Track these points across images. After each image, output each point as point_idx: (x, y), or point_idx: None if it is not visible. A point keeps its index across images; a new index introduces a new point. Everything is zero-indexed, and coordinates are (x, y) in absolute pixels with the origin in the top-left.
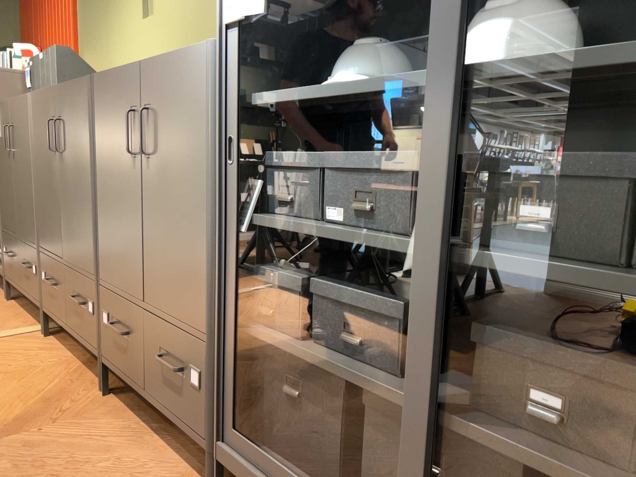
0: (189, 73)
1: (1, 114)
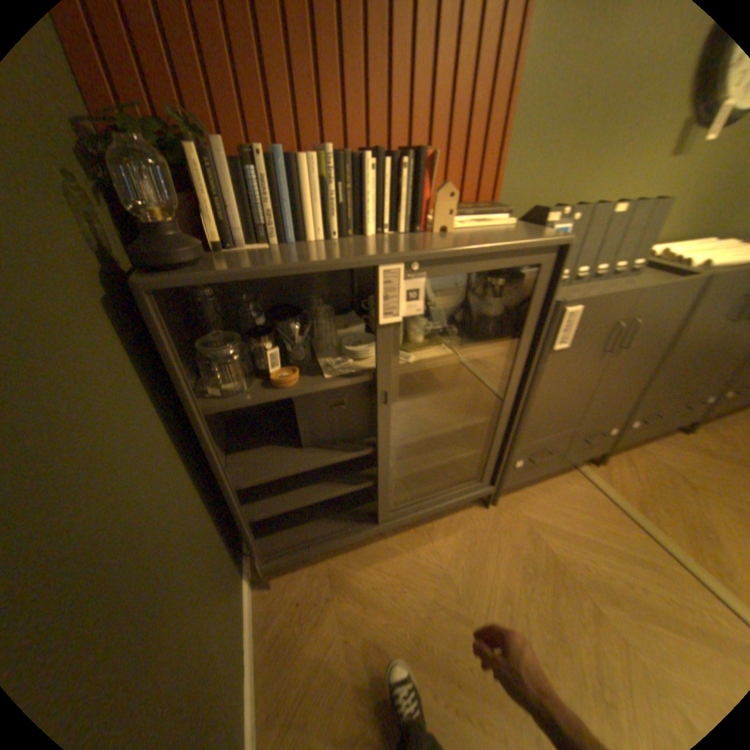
0: None
1: (593, 312)
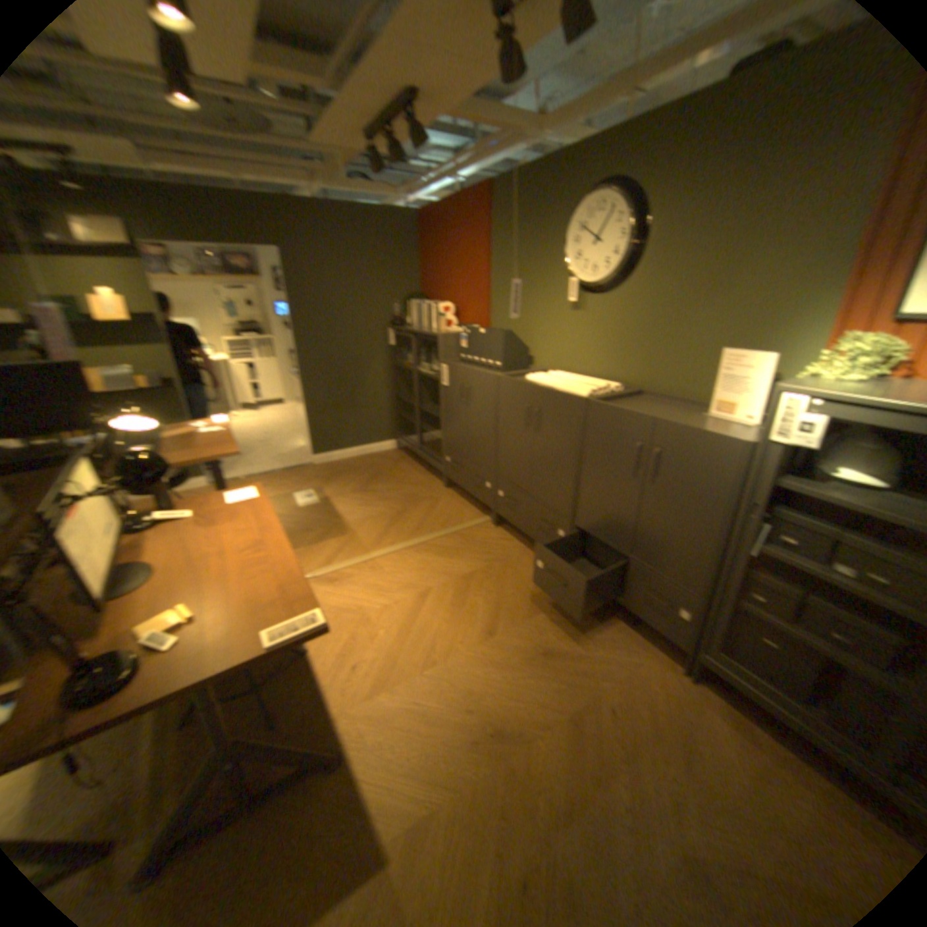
0: (717, 451)
1: (450, 371)
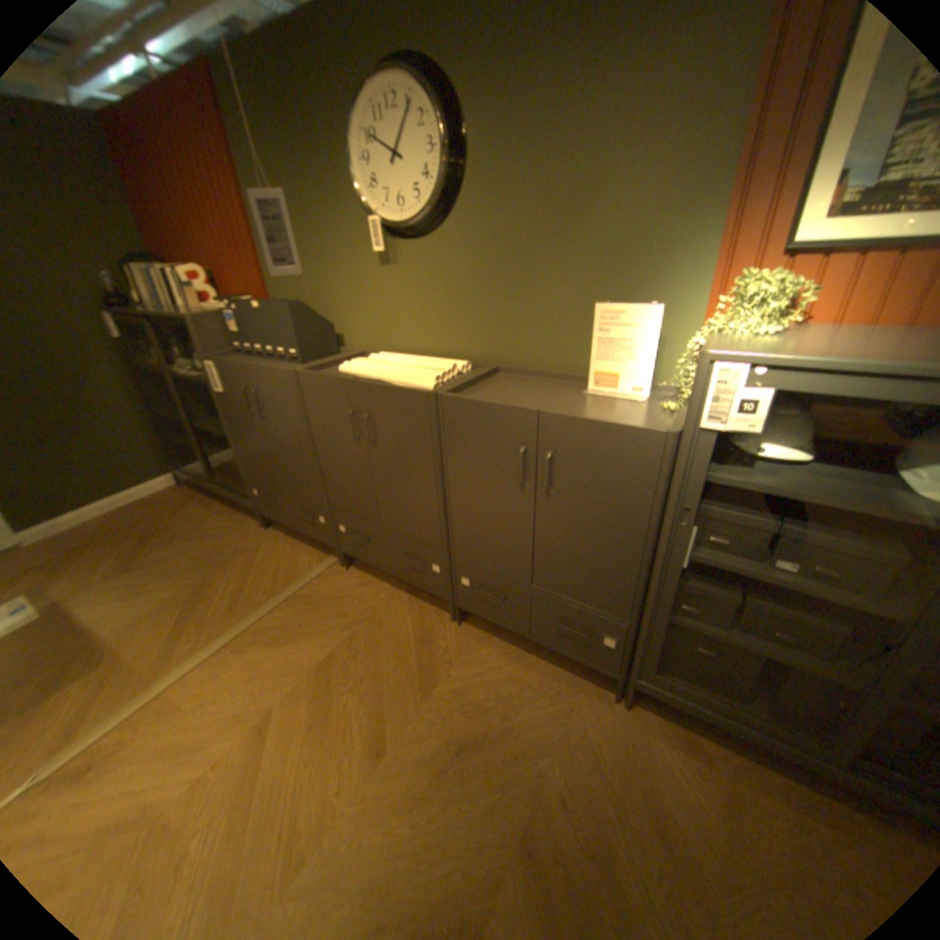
0: (631, 449)
1: (222, 372)
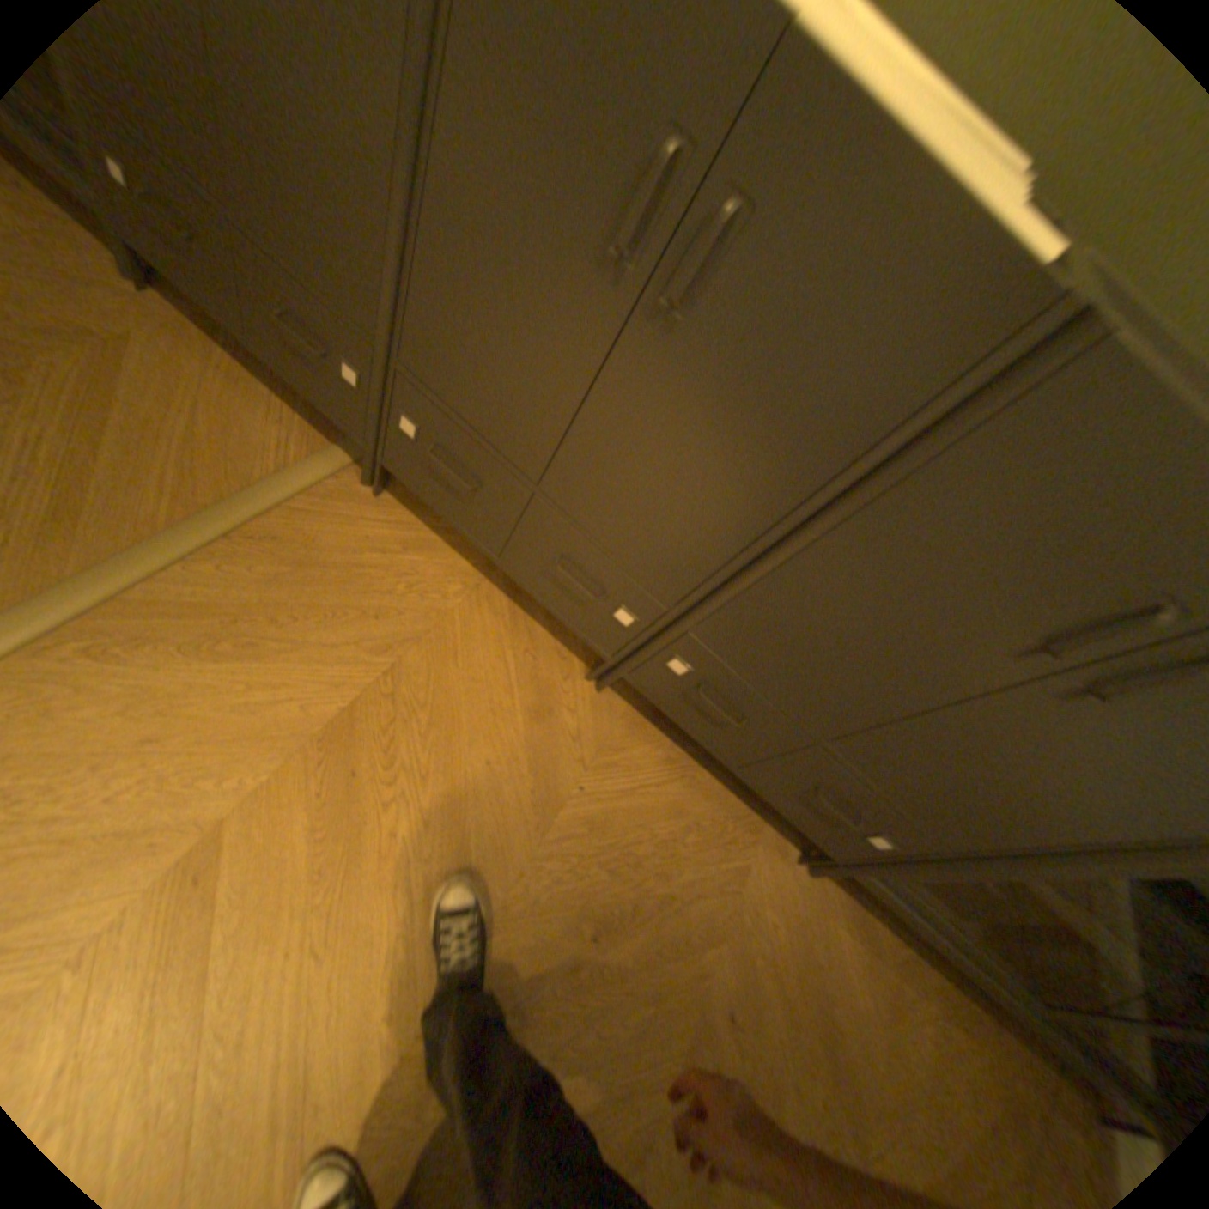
0: None
1: None
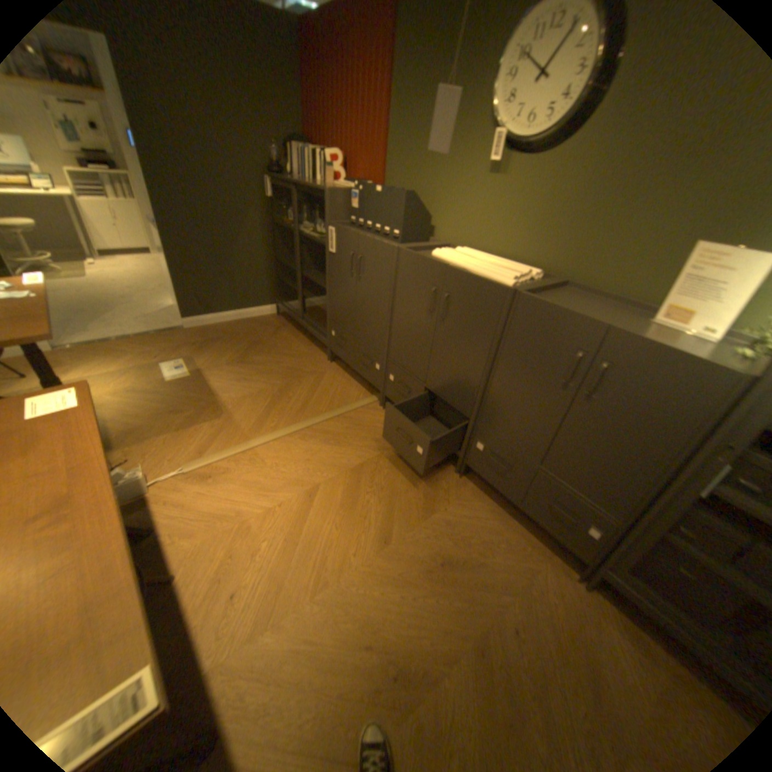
0: (694, 378)
1: (340, 237)
